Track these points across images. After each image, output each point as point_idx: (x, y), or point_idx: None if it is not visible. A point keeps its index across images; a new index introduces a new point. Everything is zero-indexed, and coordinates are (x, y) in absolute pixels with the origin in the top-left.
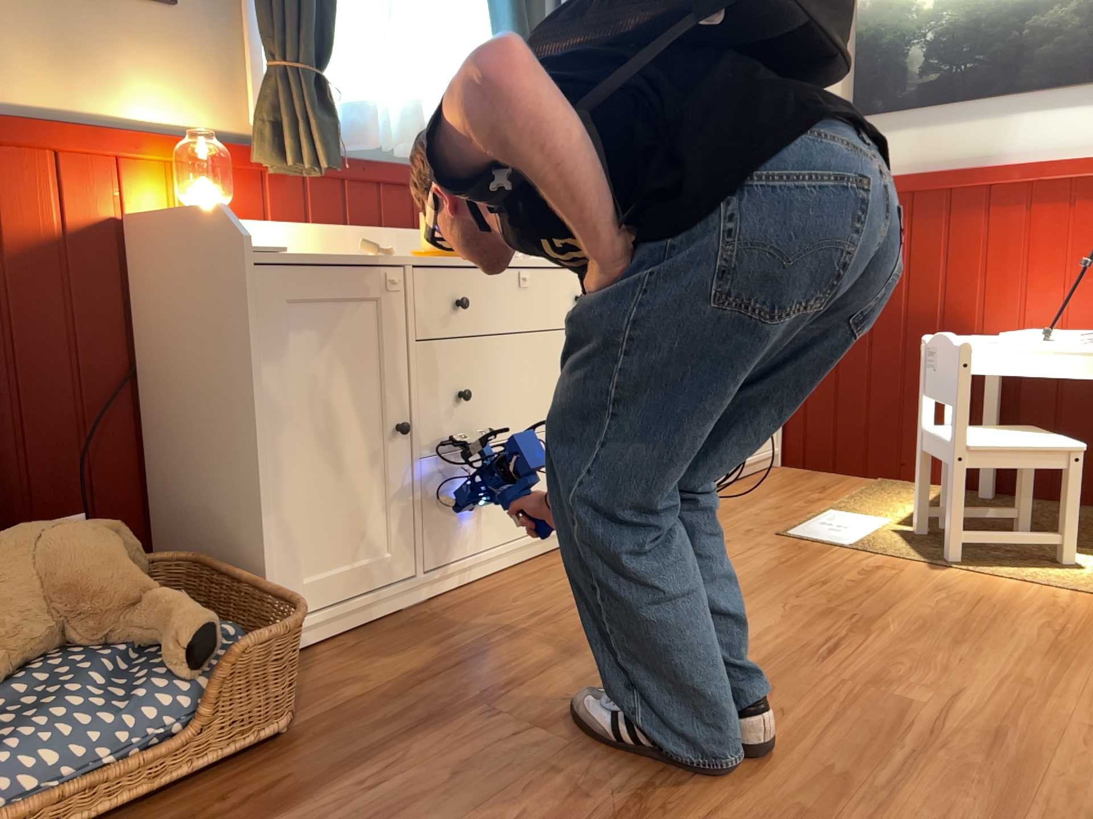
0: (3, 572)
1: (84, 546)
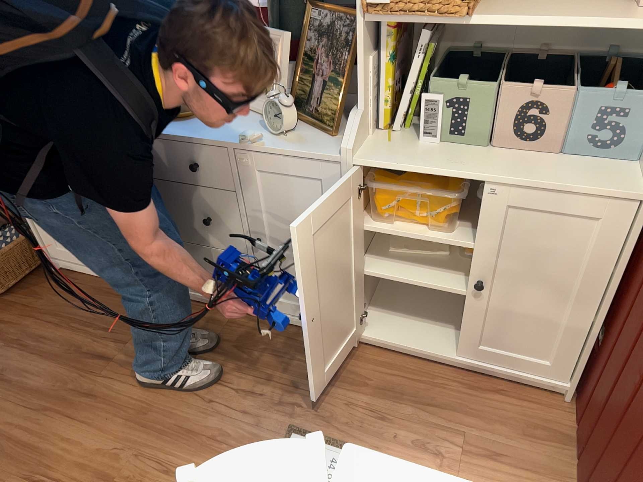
0: None
1: None
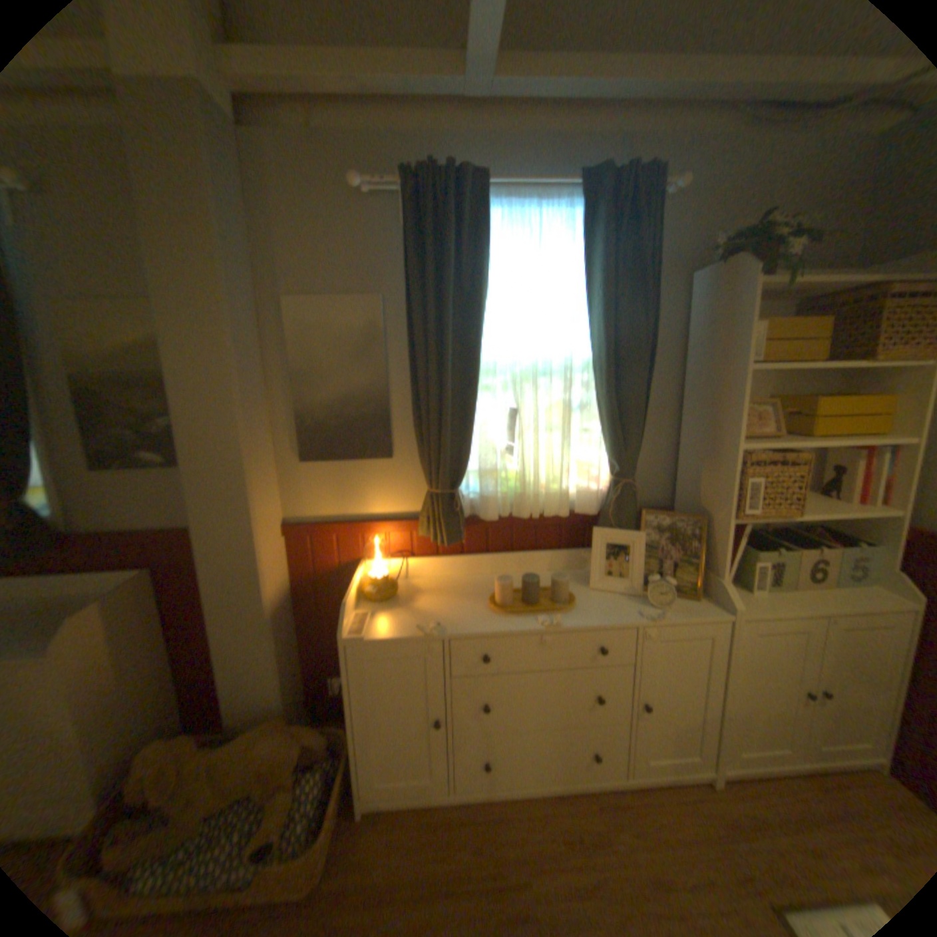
0: (236, 763)
1: (266, 760)
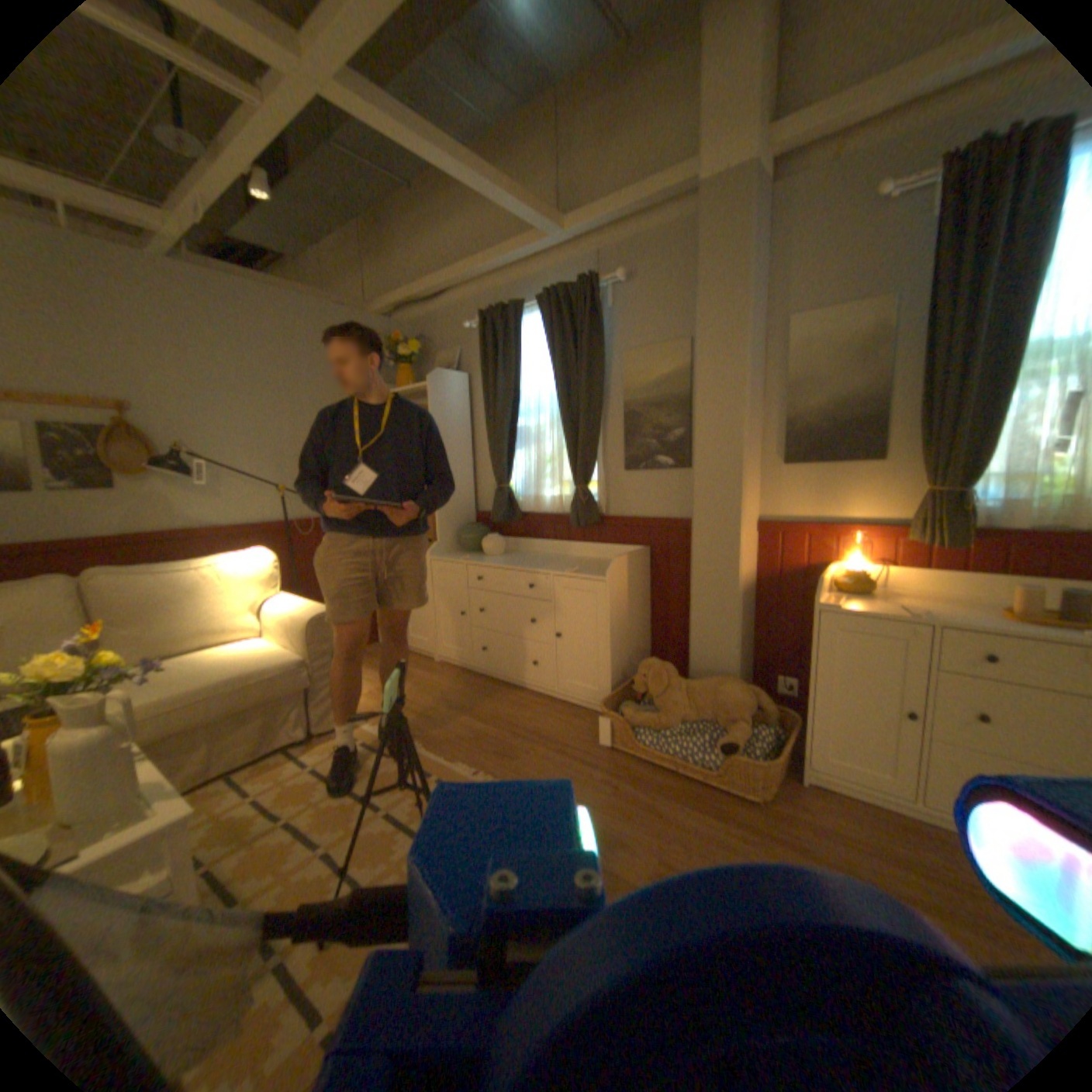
0: (708, 690)
1: (732, 695)
